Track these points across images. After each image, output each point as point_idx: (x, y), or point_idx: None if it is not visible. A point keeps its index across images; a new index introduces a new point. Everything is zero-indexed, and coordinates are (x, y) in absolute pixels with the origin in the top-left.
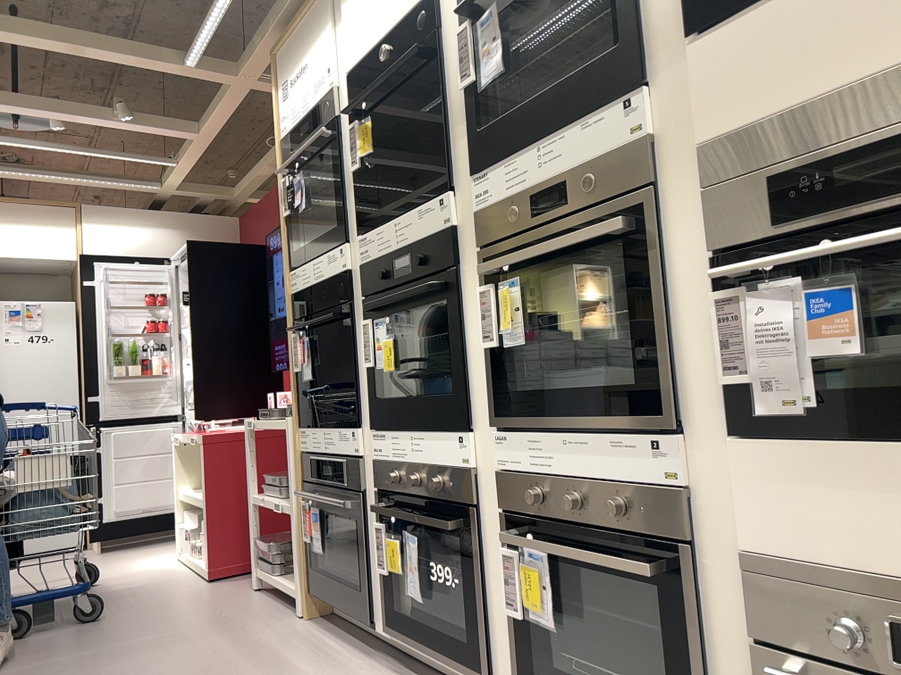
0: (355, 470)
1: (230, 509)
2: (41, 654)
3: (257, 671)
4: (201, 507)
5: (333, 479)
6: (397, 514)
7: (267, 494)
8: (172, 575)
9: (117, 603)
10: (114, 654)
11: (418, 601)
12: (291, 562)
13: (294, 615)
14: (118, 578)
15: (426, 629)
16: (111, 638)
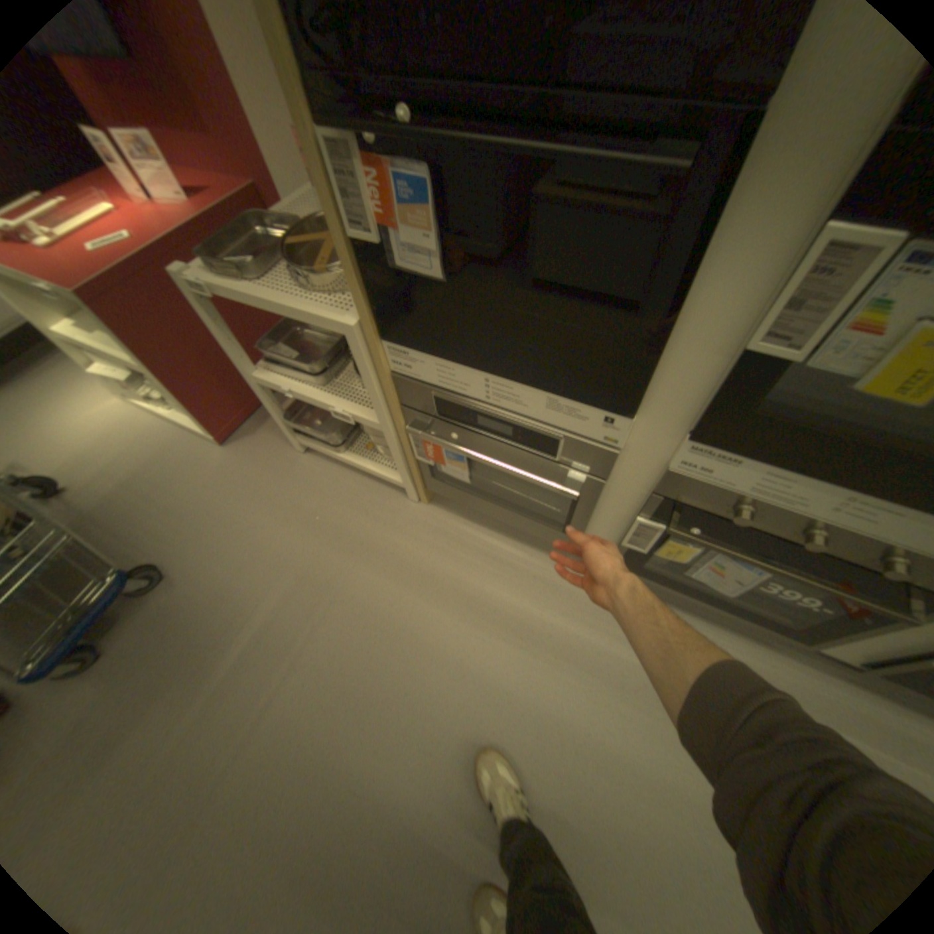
0: (602, 458)
1: (195, 369)
2: (165, 684)
3: (477, 627)
4: (136, 369)
5: (511, 438)
6: (710, 528)
7: (280, 373)
8: (152, 440)
9: (143, 528)
10: (268, 649)
11: (719, 590)
12: (350, 432)
13: (408, 500)
14: (80, 466)
15: (706, 593)
16: (229, 617)
